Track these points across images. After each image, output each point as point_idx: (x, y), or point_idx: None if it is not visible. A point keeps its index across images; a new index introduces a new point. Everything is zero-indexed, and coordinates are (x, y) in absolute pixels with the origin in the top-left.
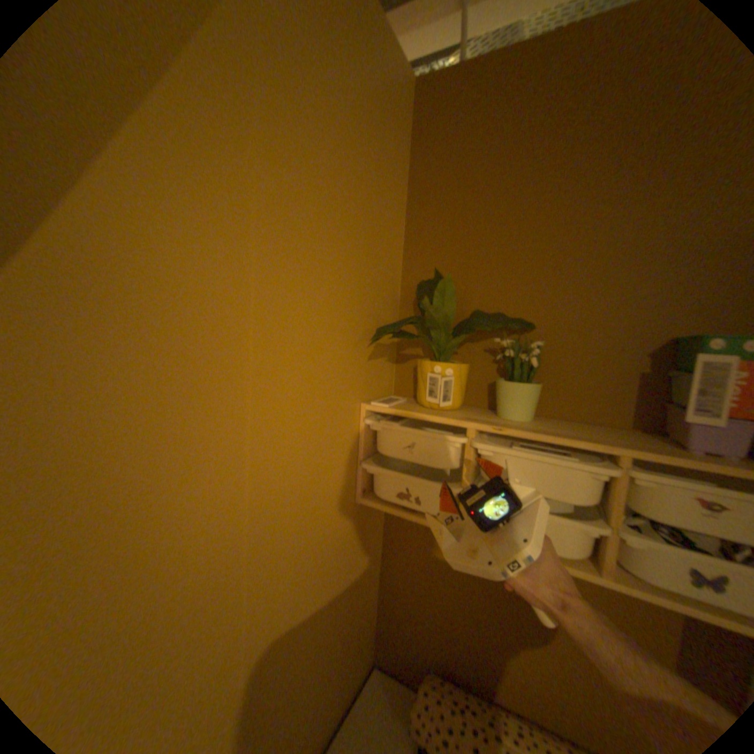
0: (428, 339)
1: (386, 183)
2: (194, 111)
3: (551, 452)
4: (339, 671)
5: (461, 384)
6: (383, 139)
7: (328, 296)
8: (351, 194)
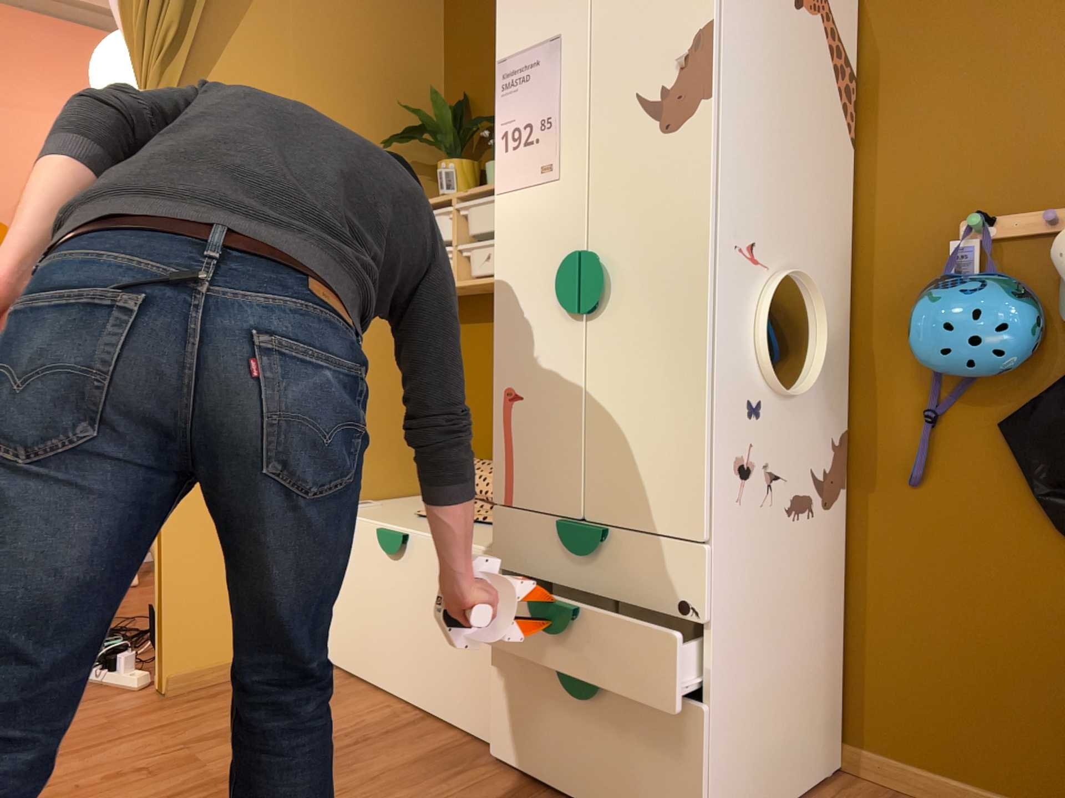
0: (437, 146)
1: (412, 34)
2: (260, 27)
3: (486, 196)
4: (387, 443)
5: (464, 179)
6: (404, 2)
7: (351, 117)
8: (370, 47)
